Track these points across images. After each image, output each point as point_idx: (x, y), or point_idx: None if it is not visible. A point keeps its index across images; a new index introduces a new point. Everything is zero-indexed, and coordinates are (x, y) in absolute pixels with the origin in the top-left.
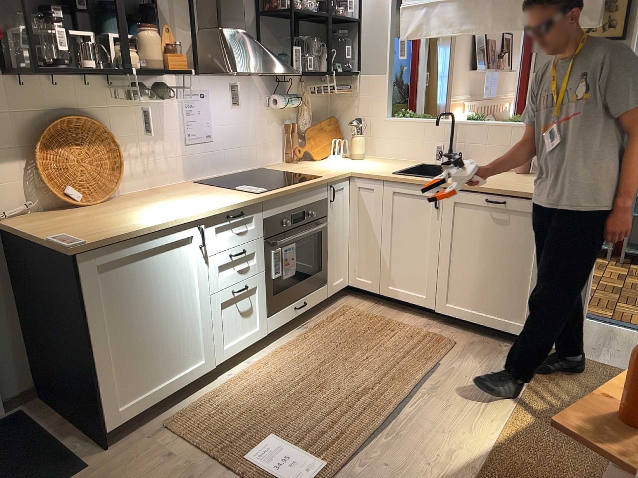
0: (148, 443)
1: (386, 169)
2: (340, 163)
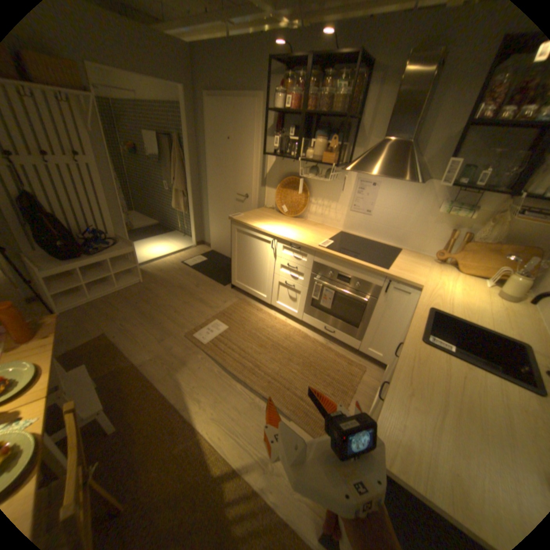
0: (232, 296)
1: (455, 308)
2: (466, 285)
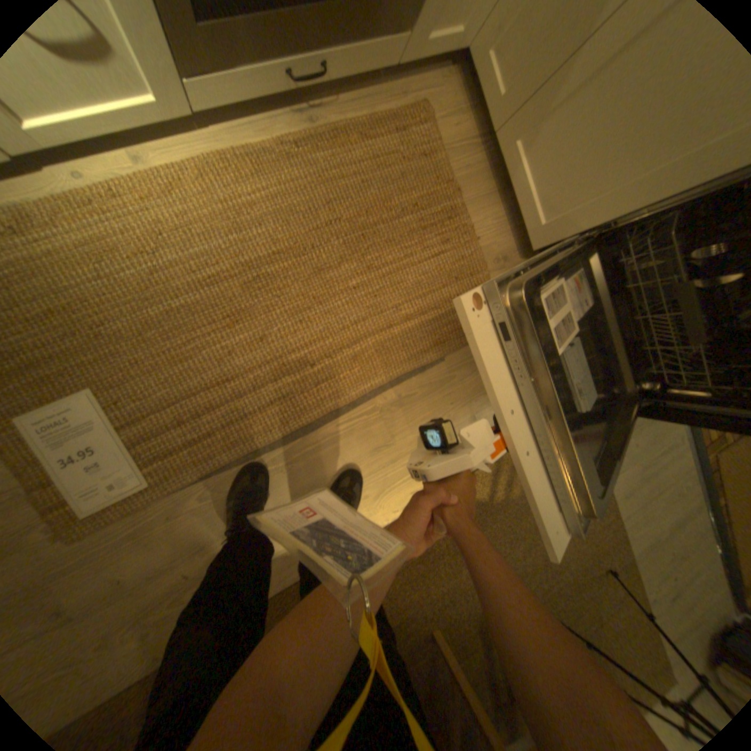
0: None
1: None
2: None
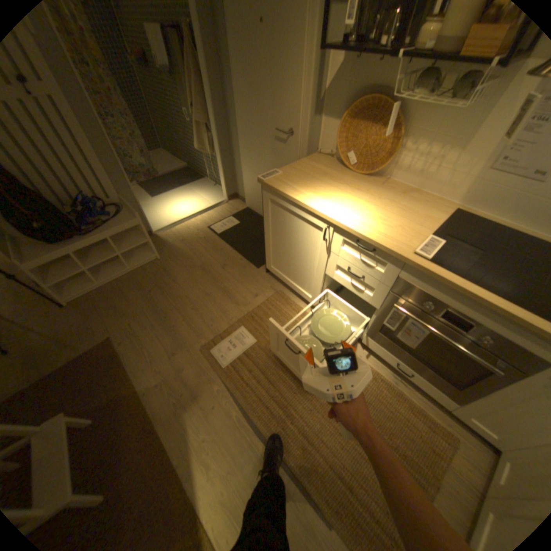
0: (267, 286)
1: None
2: None
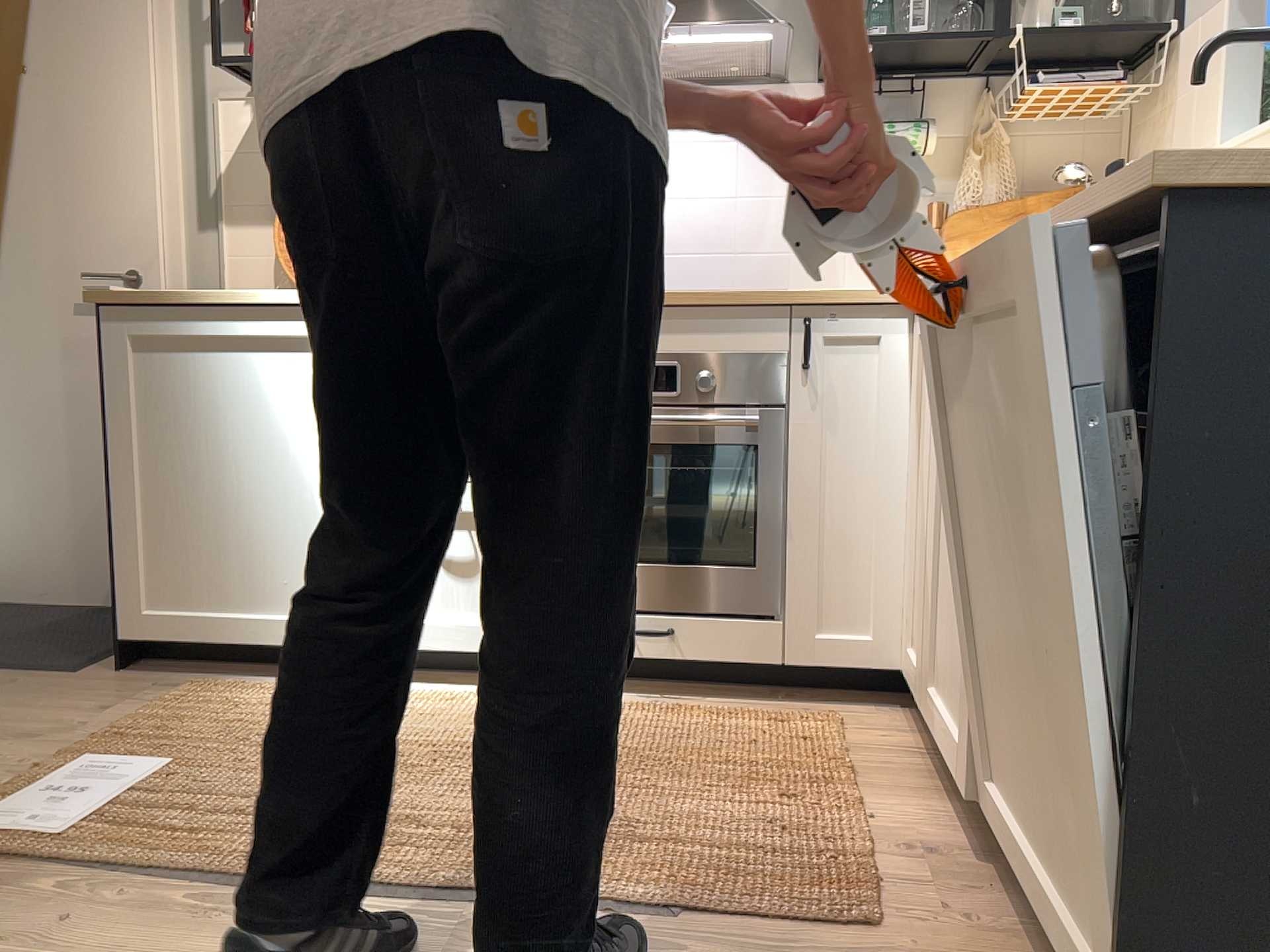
0: (140, 689)
1: None
2: None
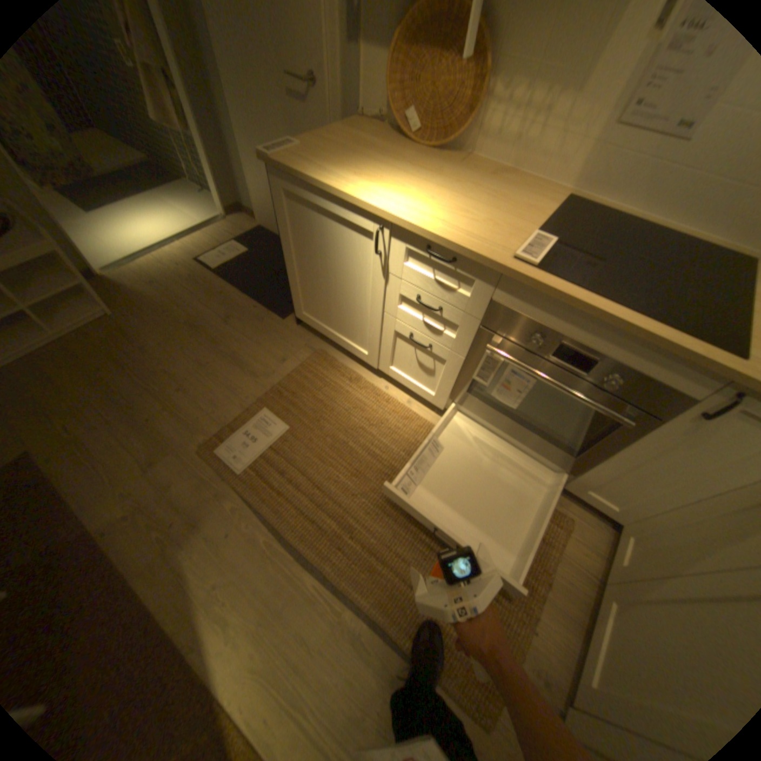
0: (300, 345)
1: None
2: None
